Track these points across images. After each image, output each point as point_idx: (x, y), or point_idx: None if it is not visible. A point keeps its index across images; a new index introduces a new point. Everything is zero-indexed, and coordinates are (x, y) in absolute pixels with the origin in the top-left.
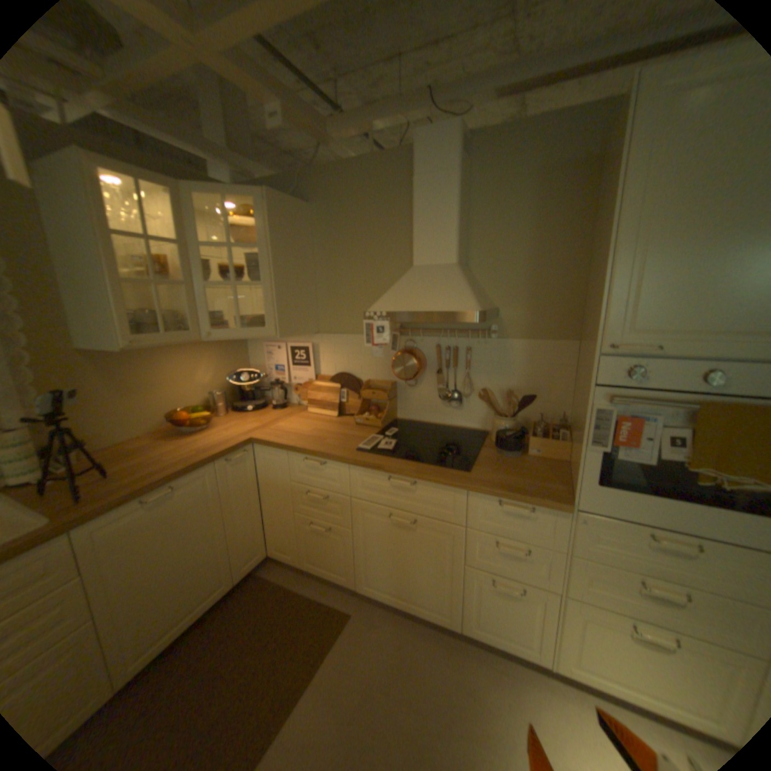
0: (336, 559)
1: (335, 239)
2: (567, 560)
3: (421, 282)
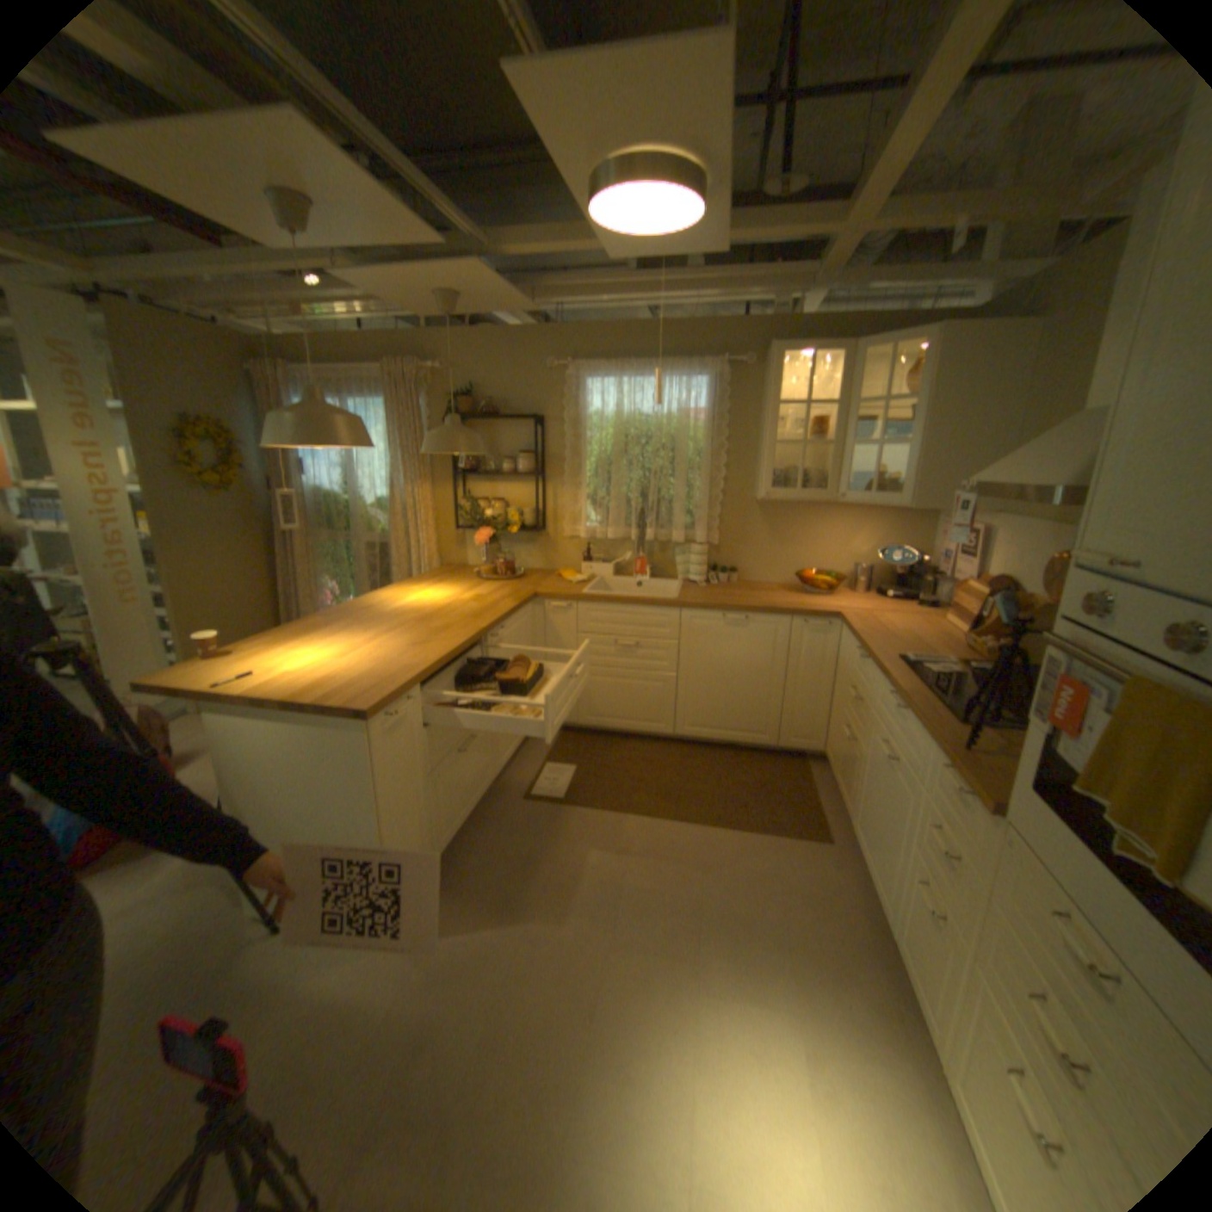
0: (851, 779)
1: (1057, 367)
2: (985, 898)
3: (1059, 438)
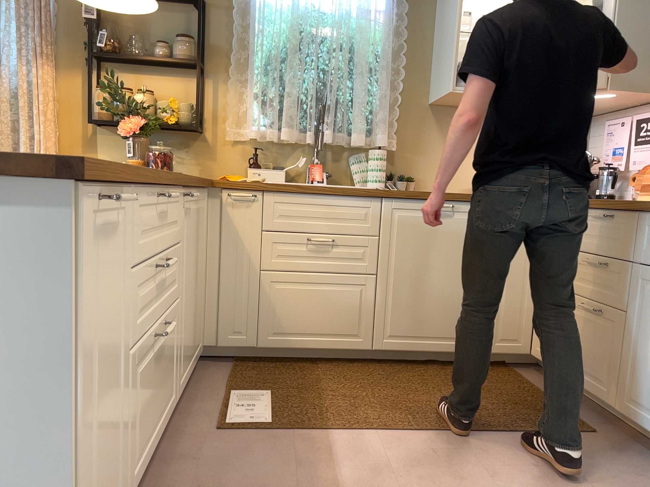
0: (601, 357)
1: None
2: None
3: None
